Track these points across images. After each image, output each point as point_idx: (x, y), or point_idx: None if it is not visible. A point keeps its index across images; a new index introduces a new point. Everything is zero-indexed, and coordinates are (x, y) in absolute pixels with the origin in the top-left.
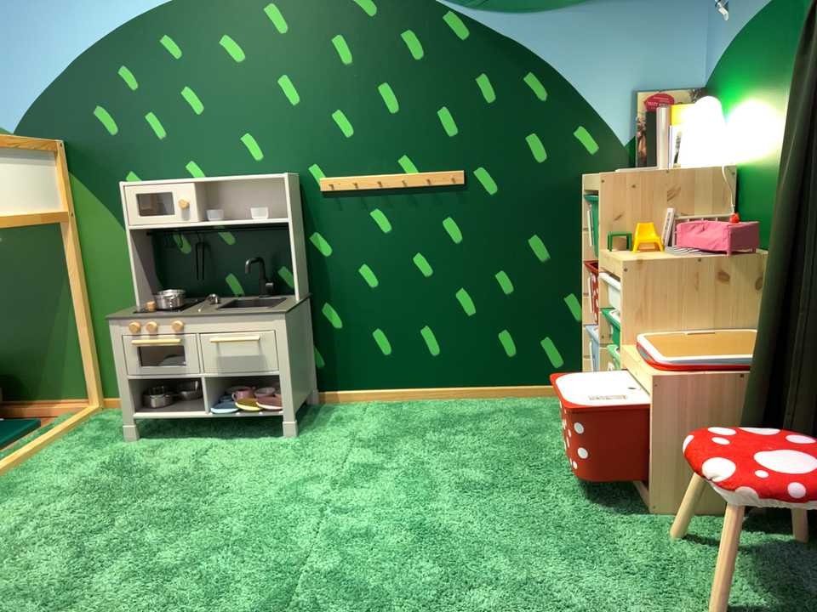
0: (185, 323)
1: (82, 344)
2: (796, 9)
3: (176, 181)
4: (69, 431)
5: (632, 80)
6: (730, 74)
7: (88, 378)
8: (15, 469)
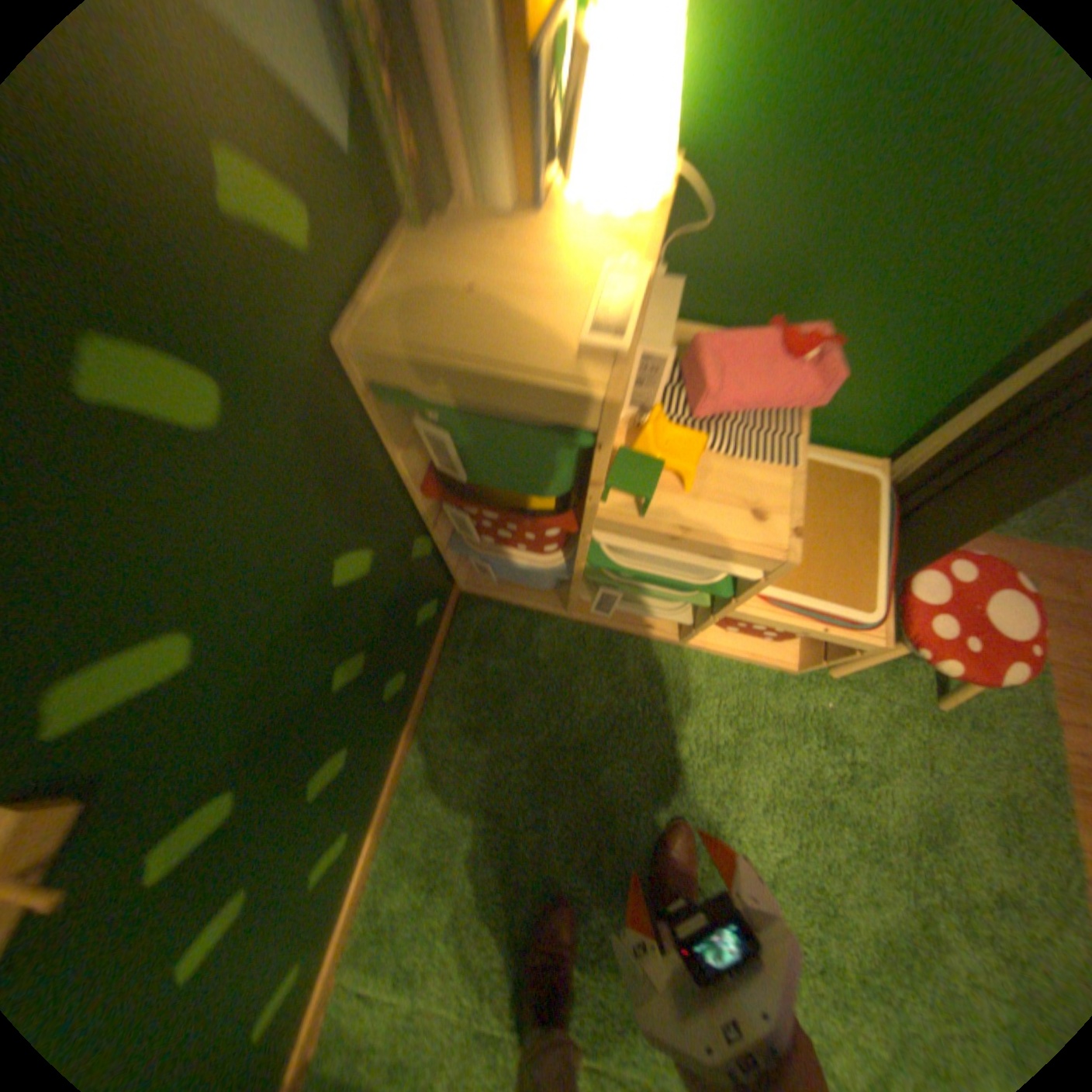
0: None
1: None
2: None
3: None
4: None
5: None
6: None
7: None
8: None
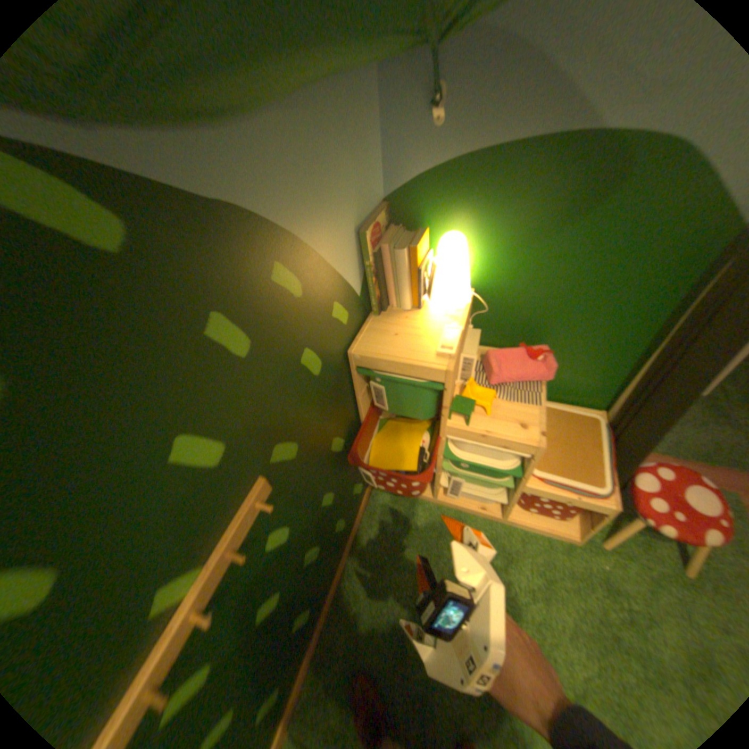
0: None
1: None
2: (611, 159)
3: None
4: None
5: (356, 214)
6: (453, 197)
7: None
8: None
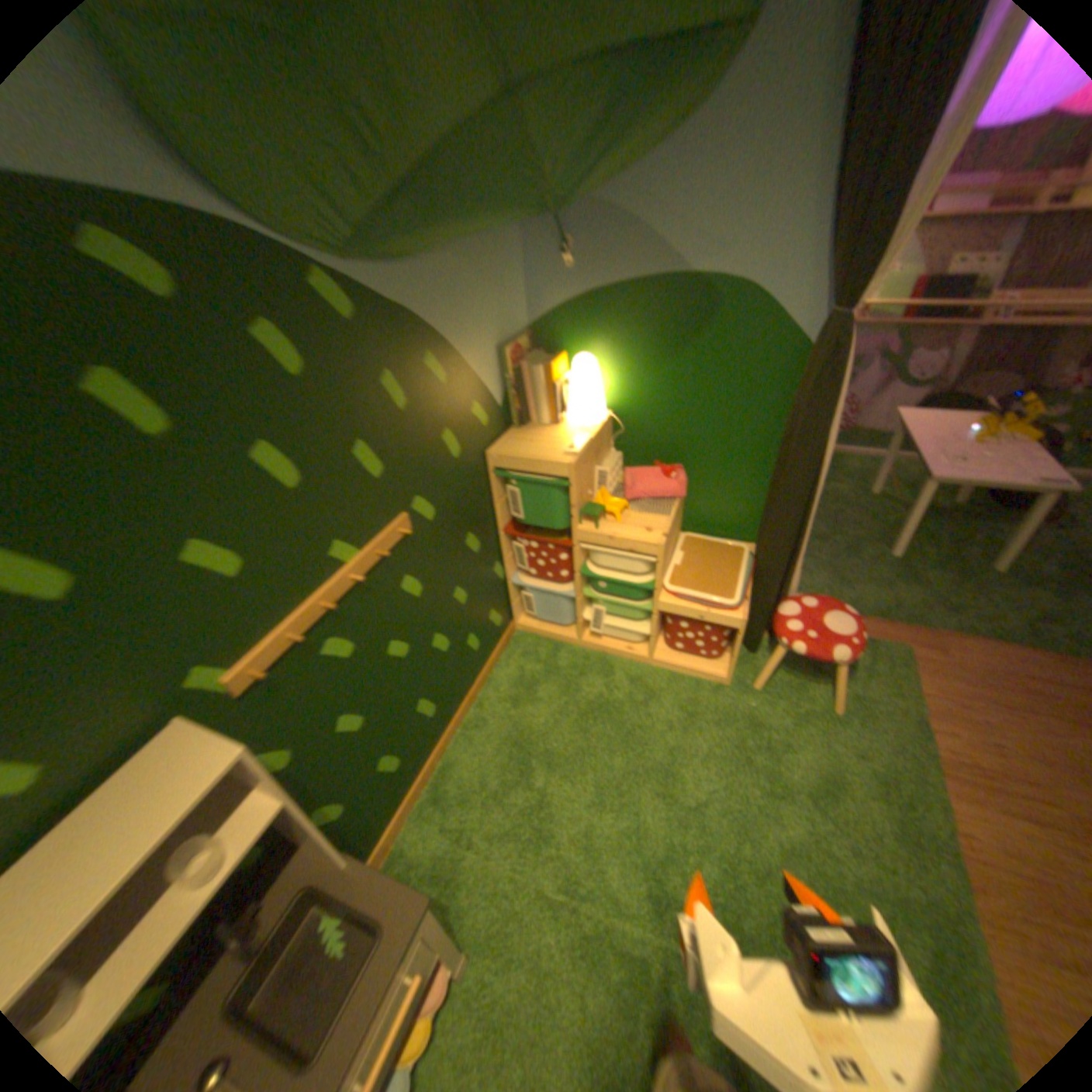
0: None
1: None
2: (702, 296)
3: None
4: None
5: (496, 334)
6: (585, 327)
7: None
8: None
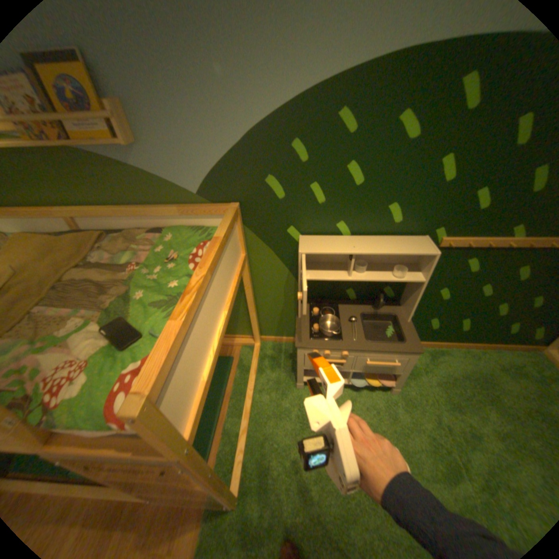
0: (351, 354)
1: (252, 320)
2: None
3: (332, 239)
4: (257, 371)
5: None
6: None
7: (255, 333)
8: (251, 421)
